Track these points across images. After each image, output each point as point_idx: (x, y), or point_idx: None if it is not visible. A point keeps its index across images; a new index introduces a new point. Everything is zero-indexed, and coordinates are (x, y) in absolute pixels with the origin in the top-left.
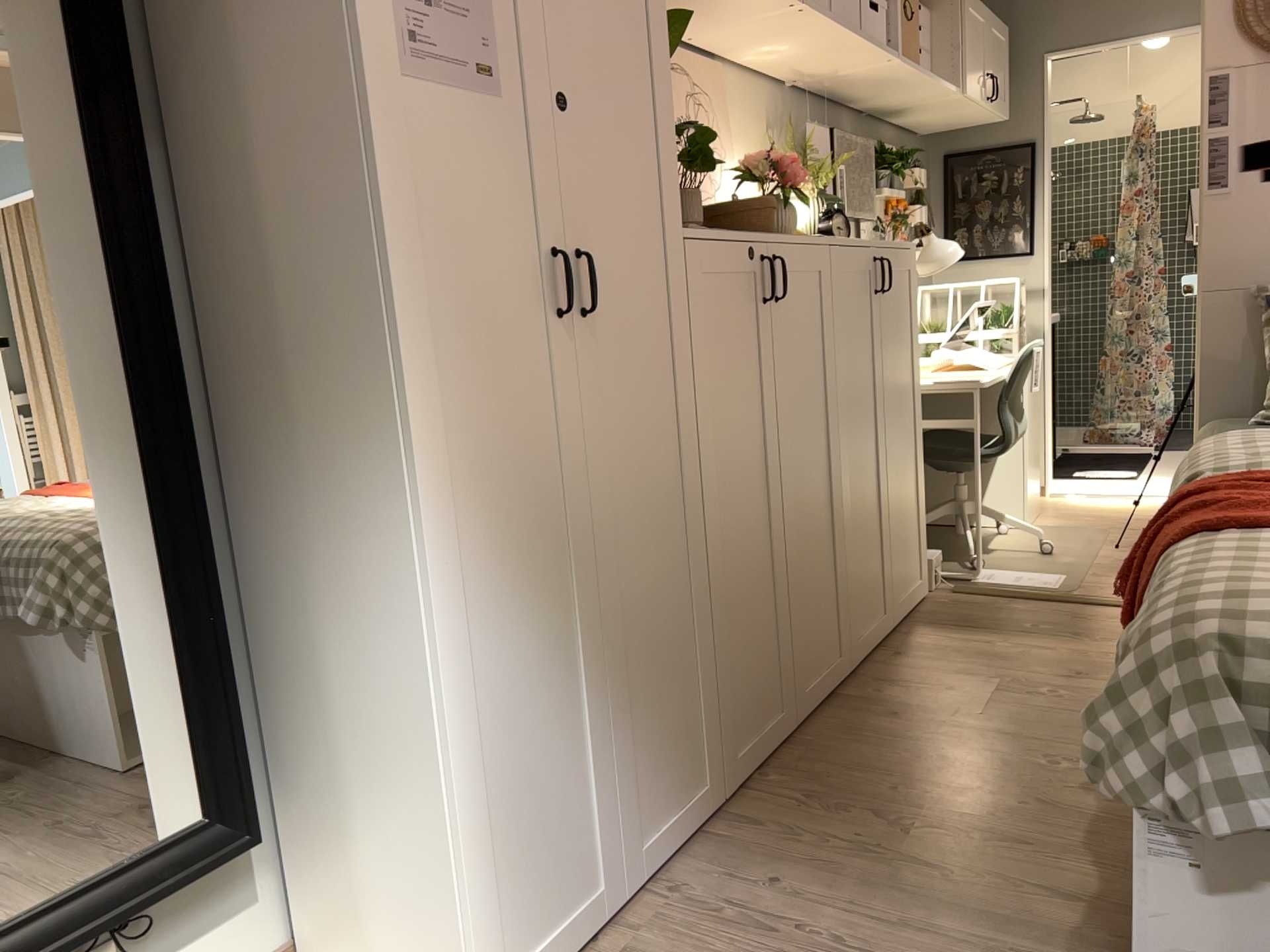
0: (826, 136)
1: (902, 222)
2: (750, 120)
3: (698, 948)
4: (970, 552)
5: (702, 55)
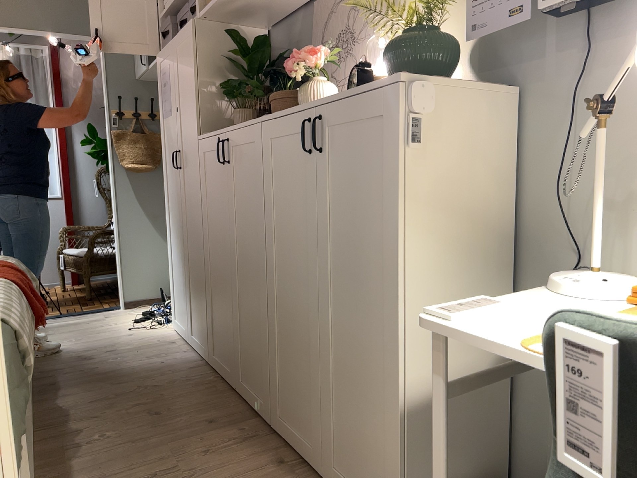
0: None
1: None
2: None
3: (159, 351)
4: None
5: None
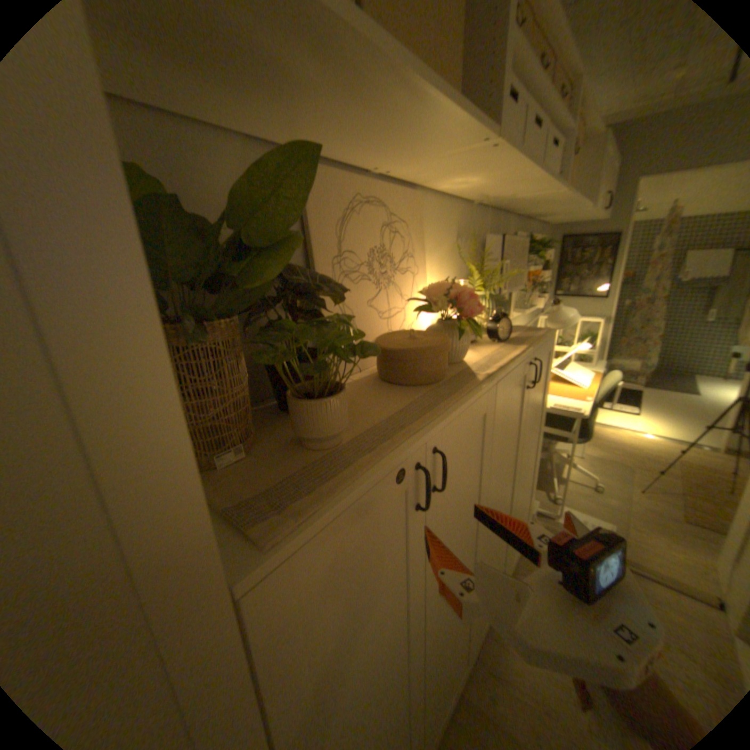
0: (500, 235)
1: (540, 286)
2: (447, 235)
3: None
4: (556, 496)
5: (407, 186)
